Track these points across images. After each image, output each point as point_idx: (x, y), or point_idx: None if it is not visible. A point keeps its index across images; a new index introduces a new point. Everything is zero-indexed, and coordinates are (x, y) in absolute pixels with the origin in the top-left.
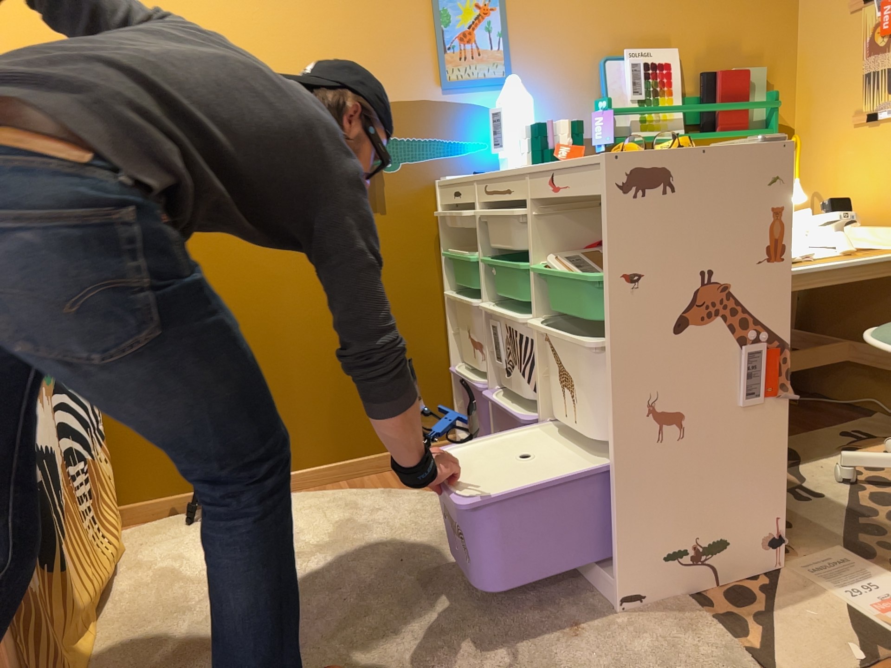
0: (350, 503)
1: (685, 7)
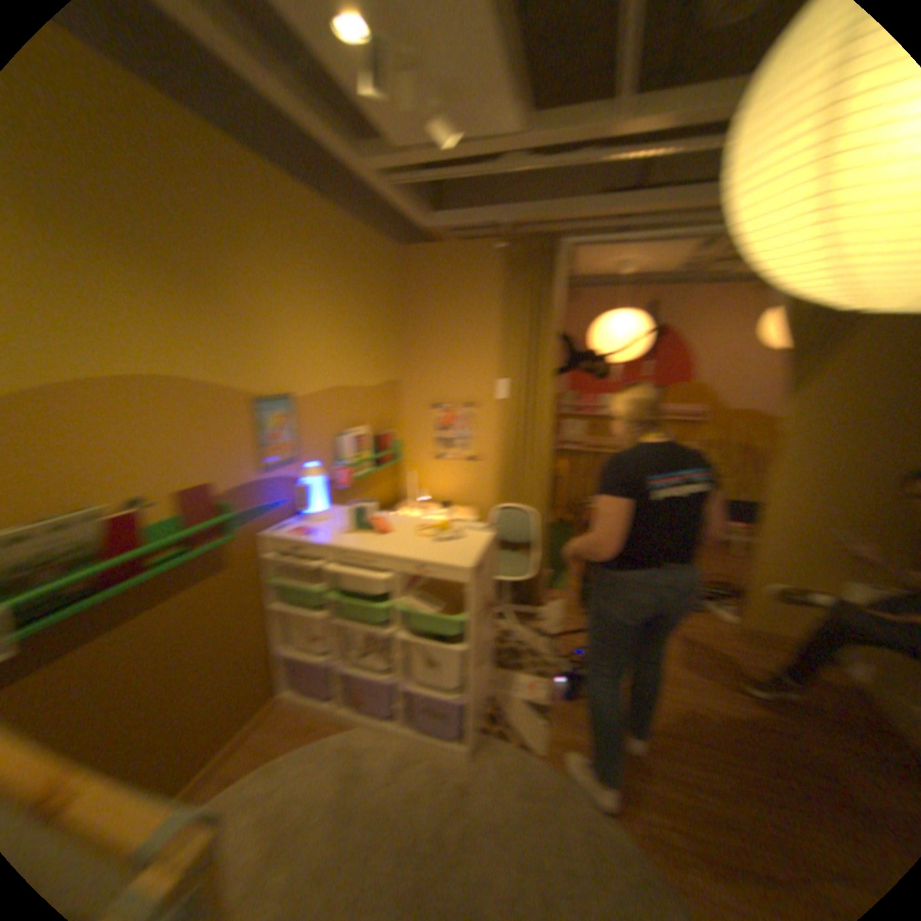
0: (251, 798)
1: (370, 402)
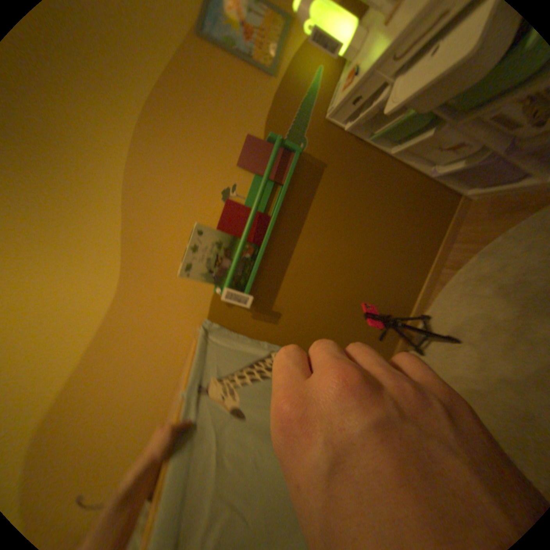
0: (481, 278)
1: None
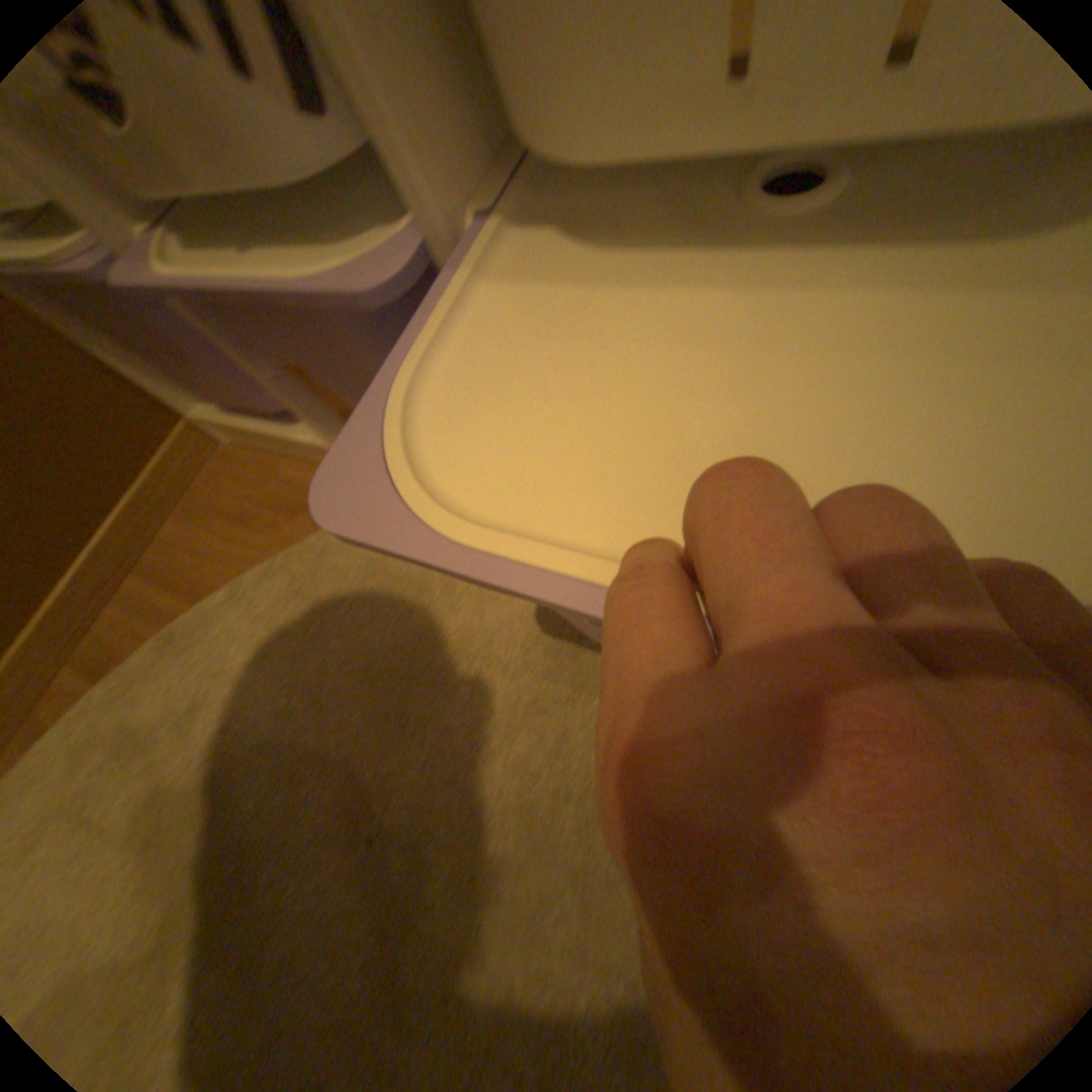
0: (123, 748)
1: None
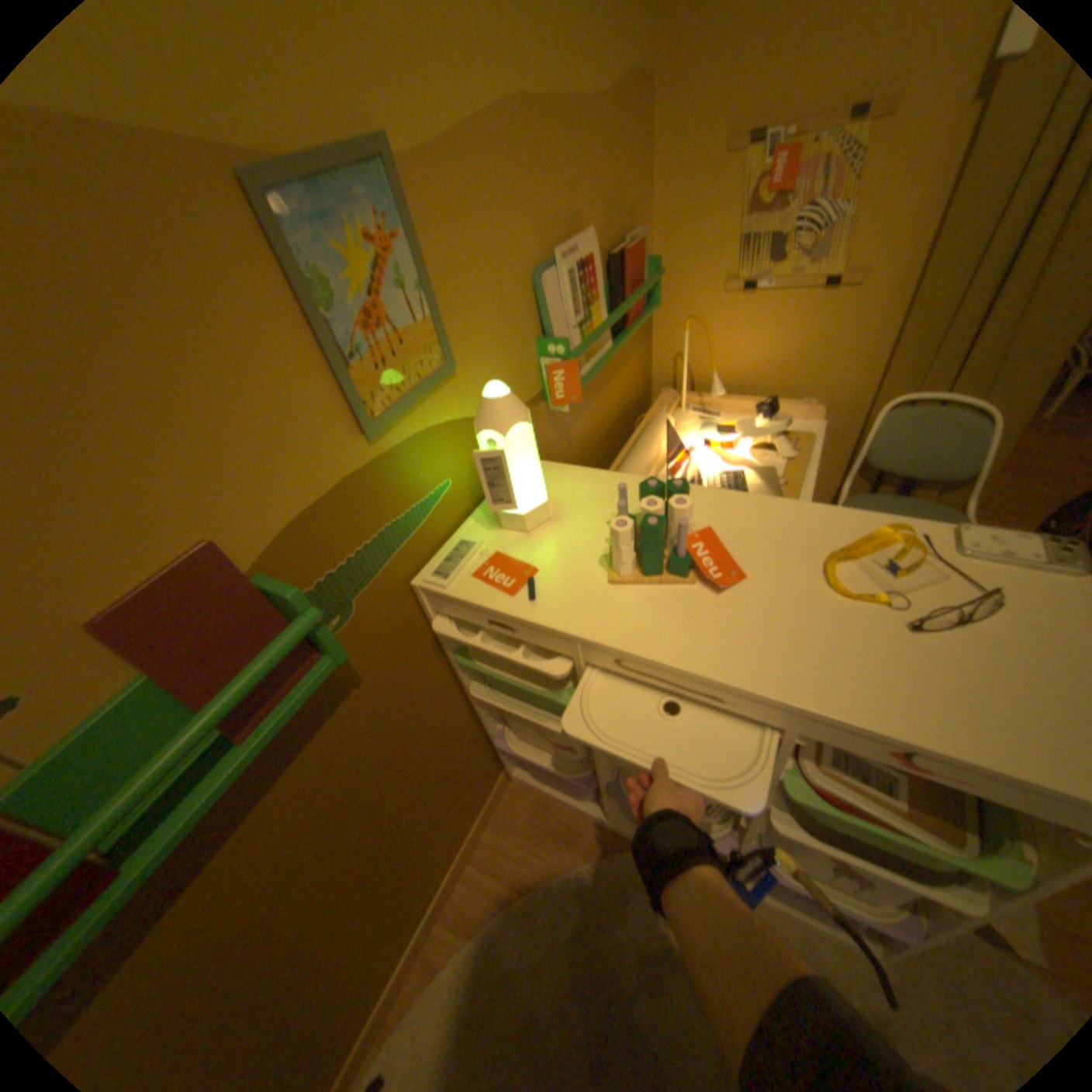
0: (499, 979)
1: (589, 152)
